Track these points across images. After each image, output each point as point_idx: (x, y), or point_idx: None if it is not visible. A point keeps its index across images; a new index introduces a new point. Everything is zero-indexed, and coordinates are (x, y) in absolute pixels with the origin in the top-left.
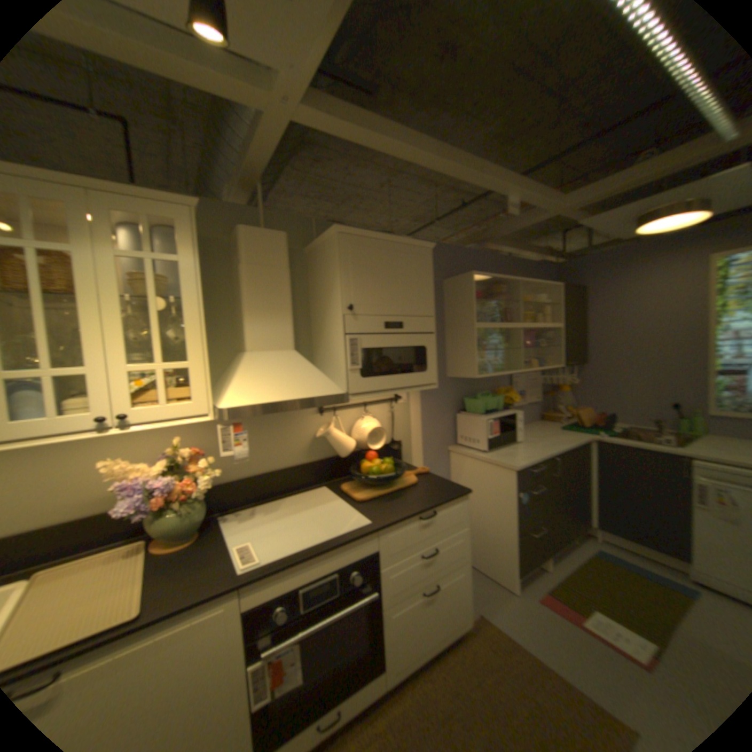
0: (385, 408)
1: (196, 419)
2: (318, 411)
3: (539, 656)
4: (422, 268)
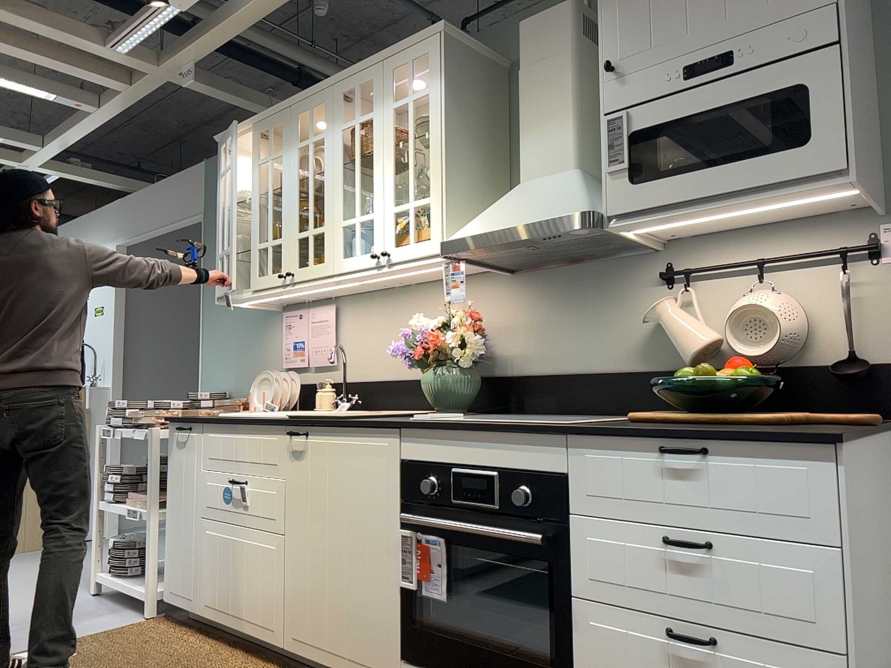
0: (831, 274)
1: (432, 258)
2: (661, 278)
3: None
4: None
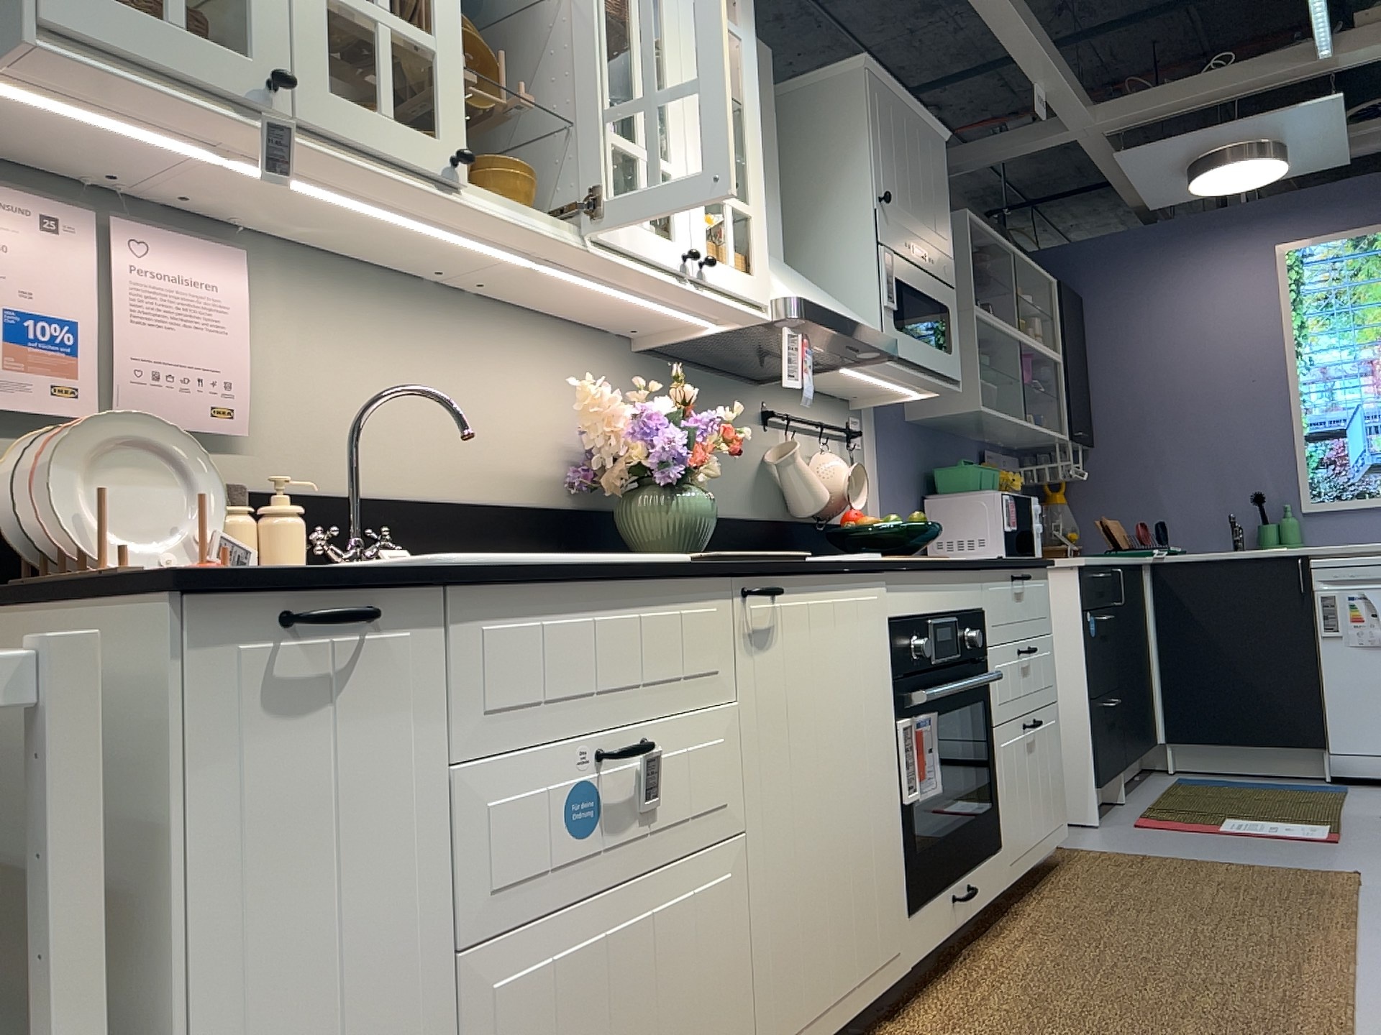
0: (840, 448)
1: (754, 308)
2: (763, 417)
3: (1182, 856)
4: (940, 170)
